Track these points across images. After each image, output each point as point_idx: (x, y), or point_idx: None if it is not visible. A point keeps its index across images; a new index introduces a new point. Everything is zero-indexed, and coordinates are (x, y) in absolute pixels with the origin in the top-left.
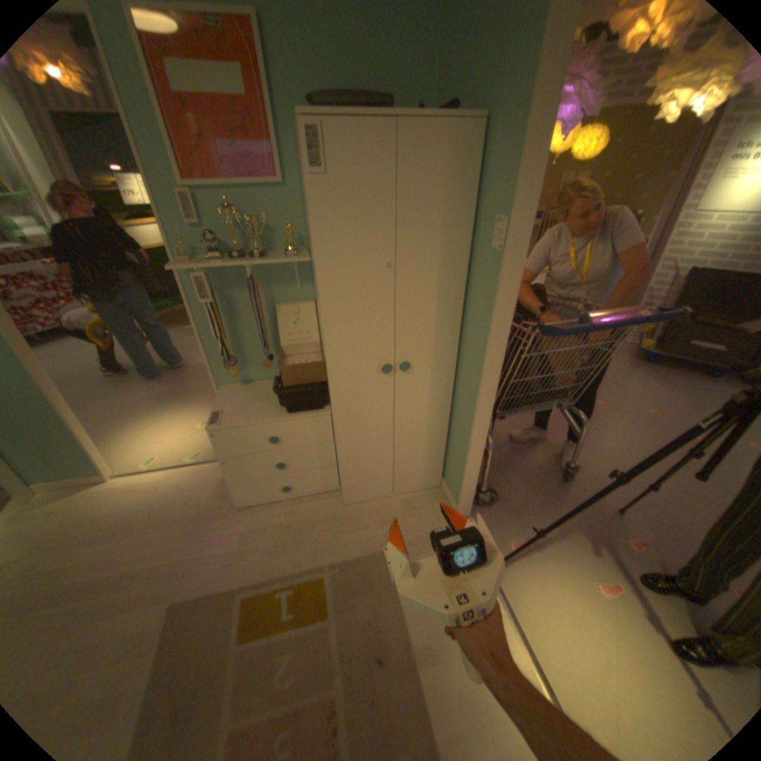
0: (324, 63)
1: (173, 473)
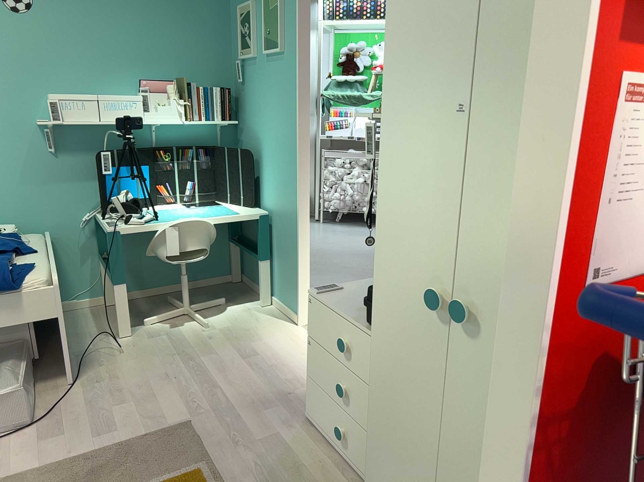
0: None
1: None
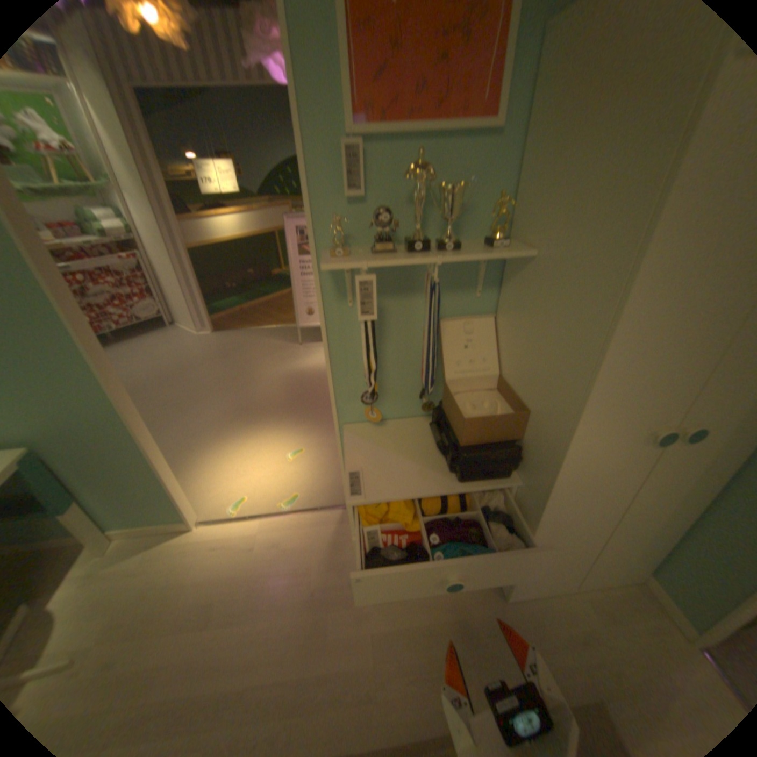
0: None
1: (269, 524)
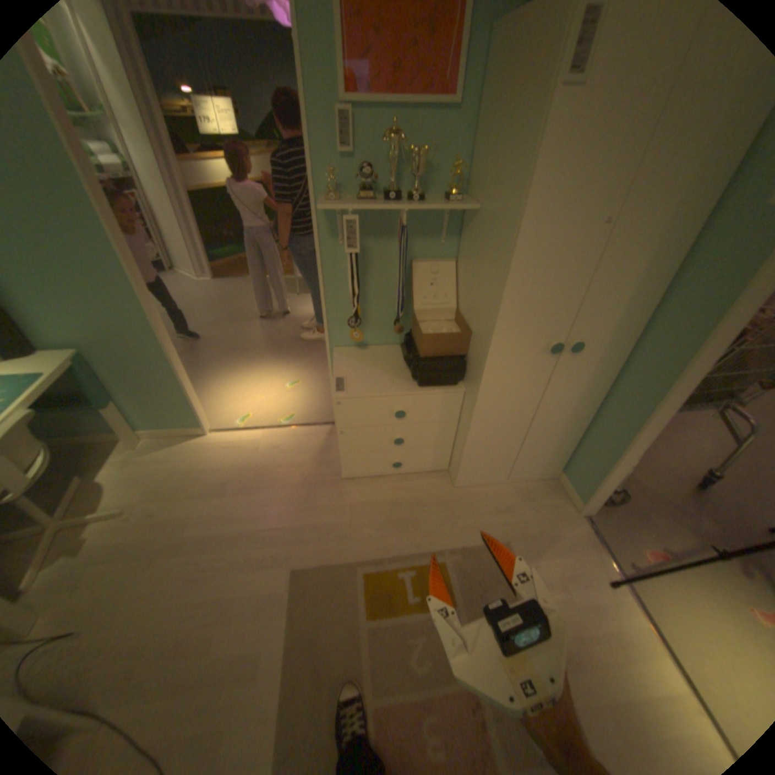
0: None
1: (271, 433)
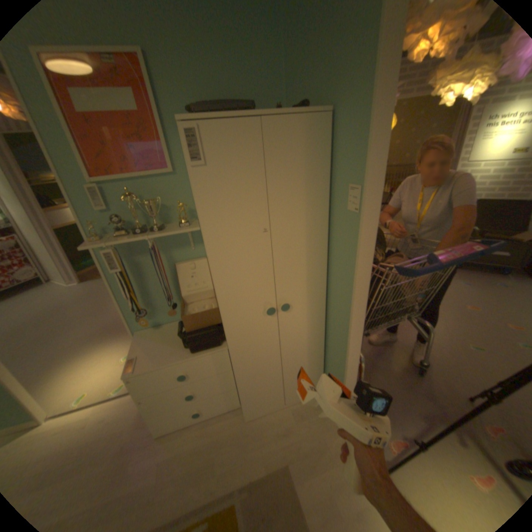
0: (199, 82)
1: (99, 408)
